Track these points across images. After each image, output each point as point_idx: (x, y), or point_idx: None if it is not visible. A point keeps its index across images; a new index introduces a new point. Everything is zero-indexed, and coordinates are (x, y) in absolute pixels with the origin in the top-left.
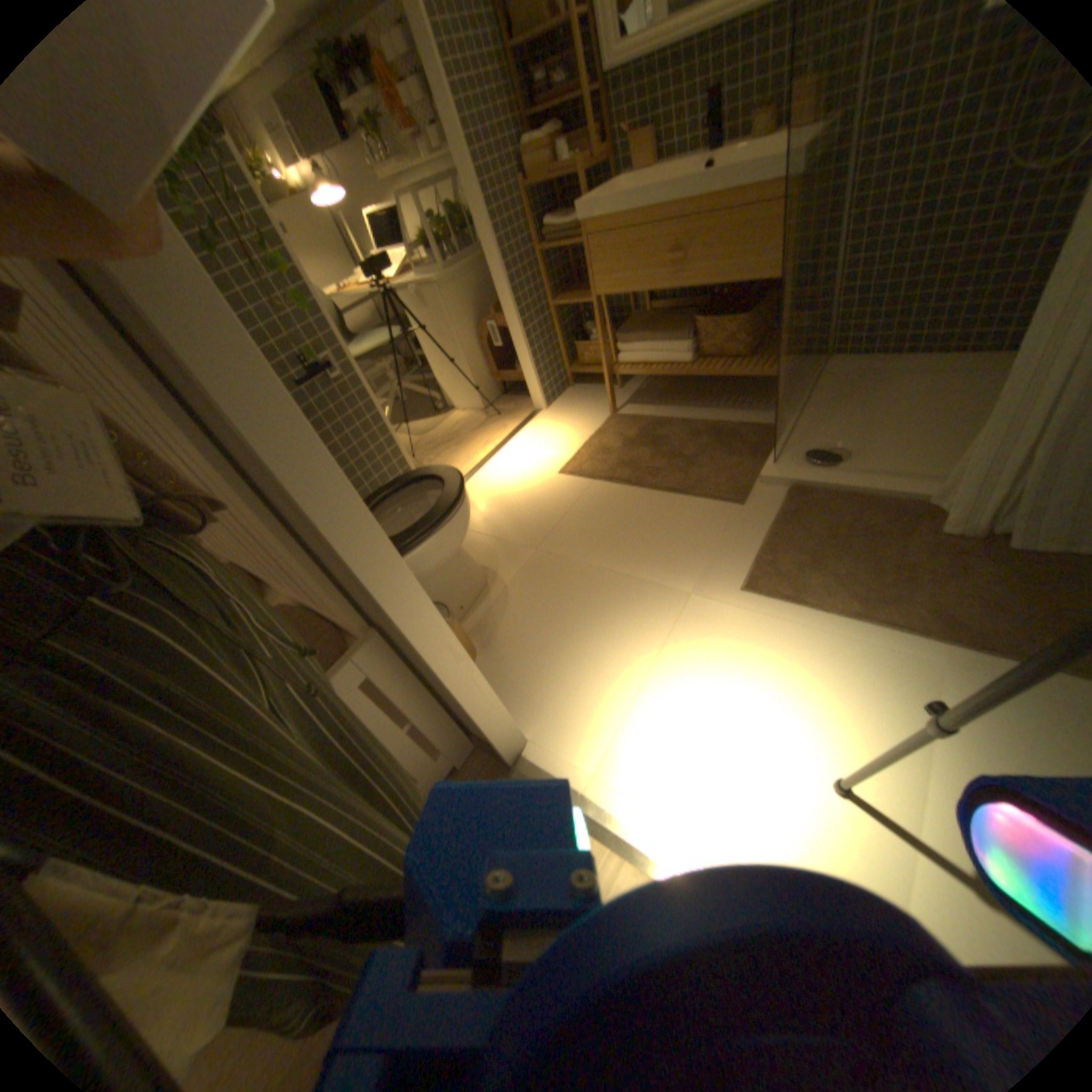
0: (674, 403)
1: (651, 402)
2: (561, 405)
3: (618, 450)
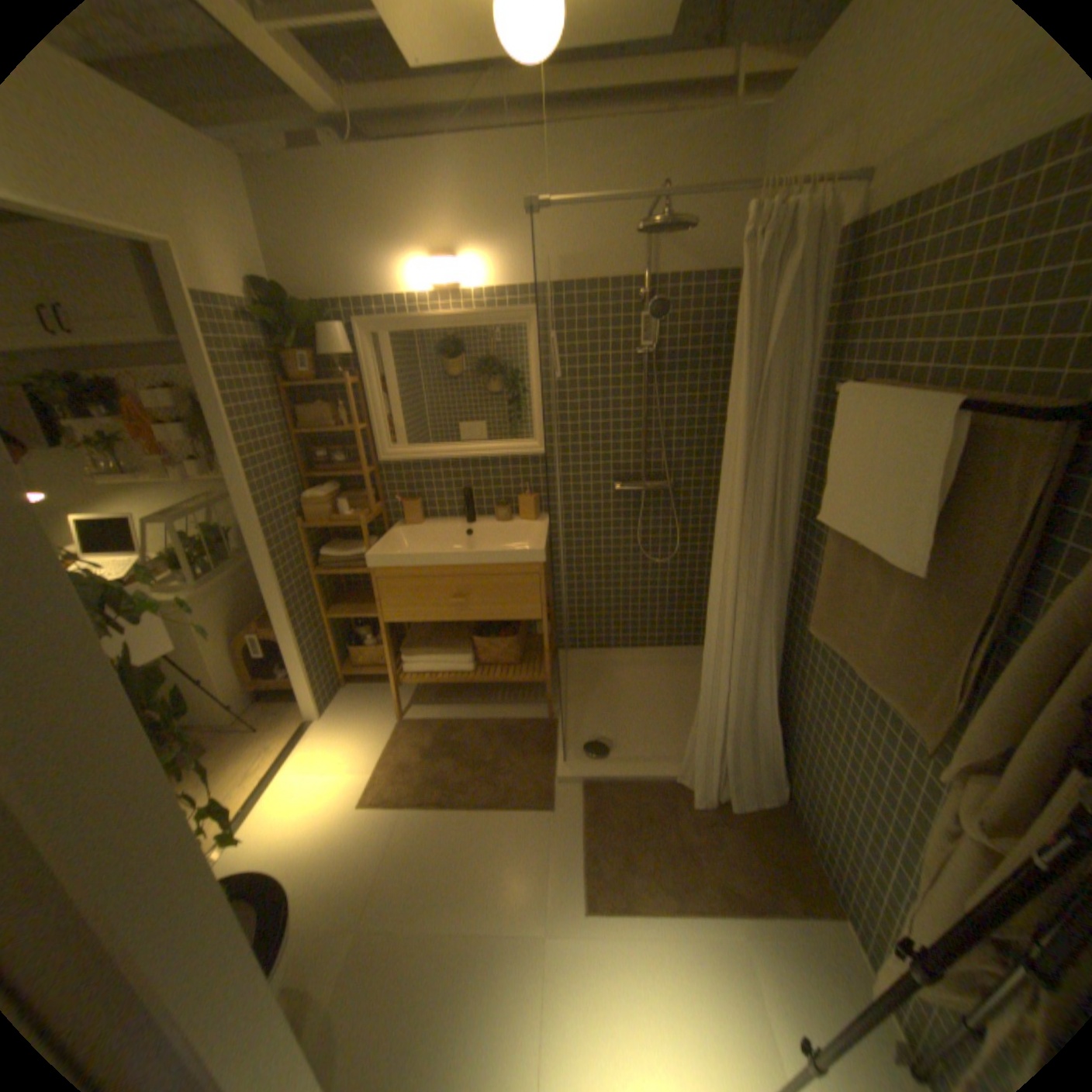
0: (457, 703)
1: (436, 704)
2: (335, 715)
3: (419, 766)
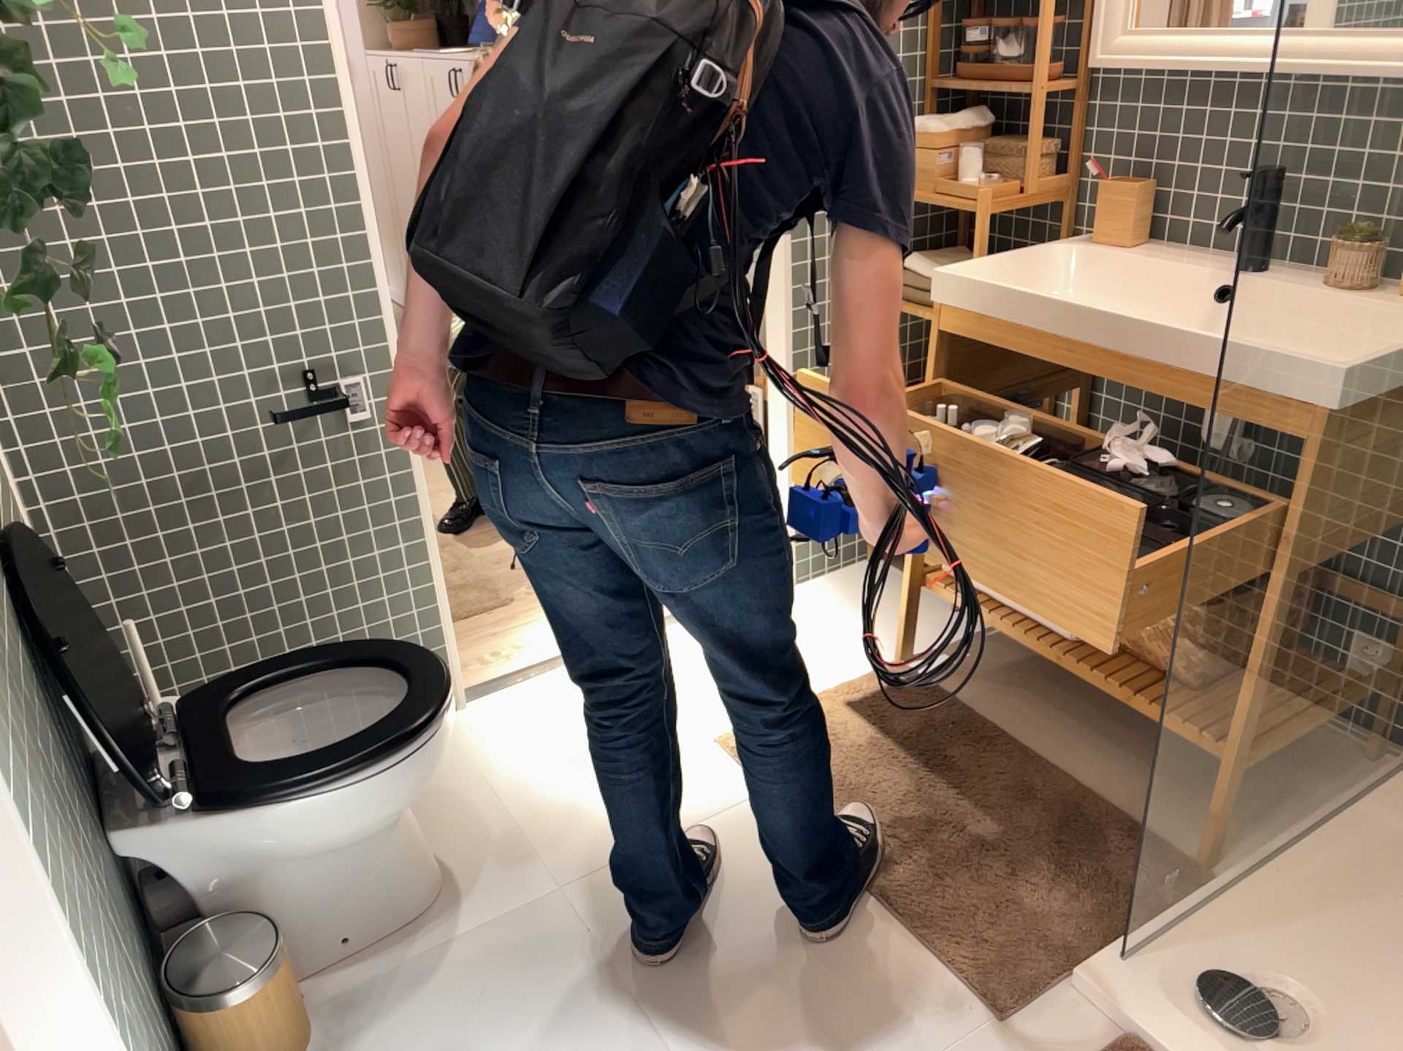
0: (1029, 704)
1: (988, 680)
2: (822, 598)
3: (856, 756)
